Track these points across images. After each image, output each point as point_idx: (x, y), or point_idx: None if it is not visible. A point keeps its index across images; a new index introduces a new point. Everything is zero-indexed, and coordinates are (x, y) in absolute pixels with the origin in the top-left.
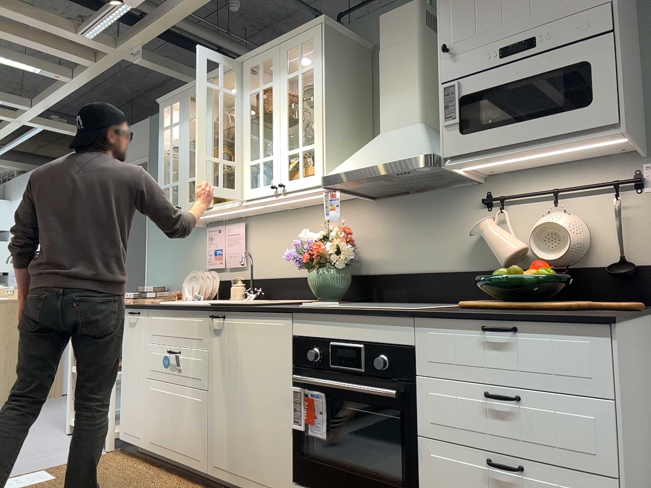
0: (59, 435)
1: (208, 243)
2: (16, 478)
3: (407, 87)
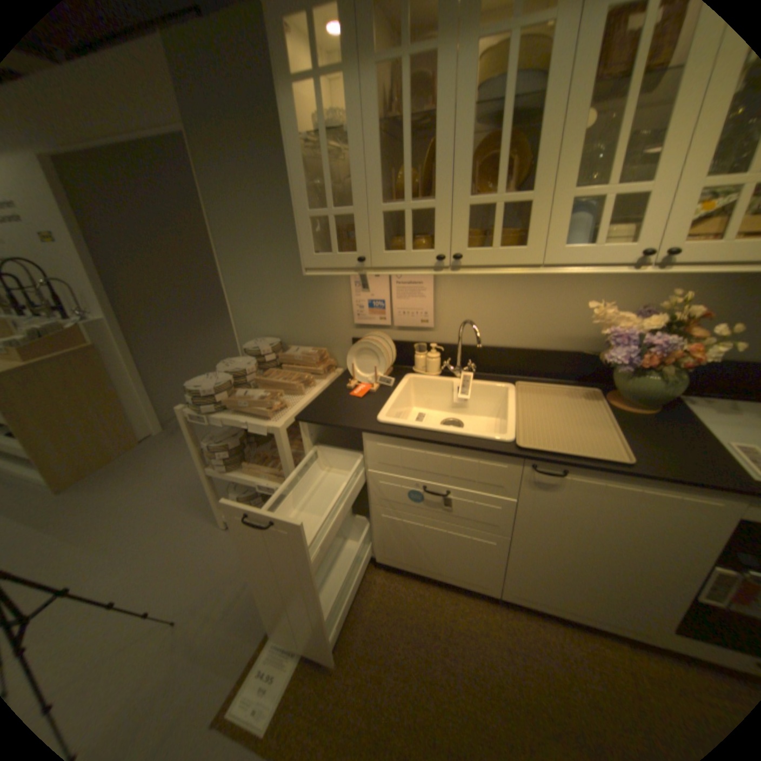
0: (214, 536)
1: (357, 290)
2: (253, 667)
3: None
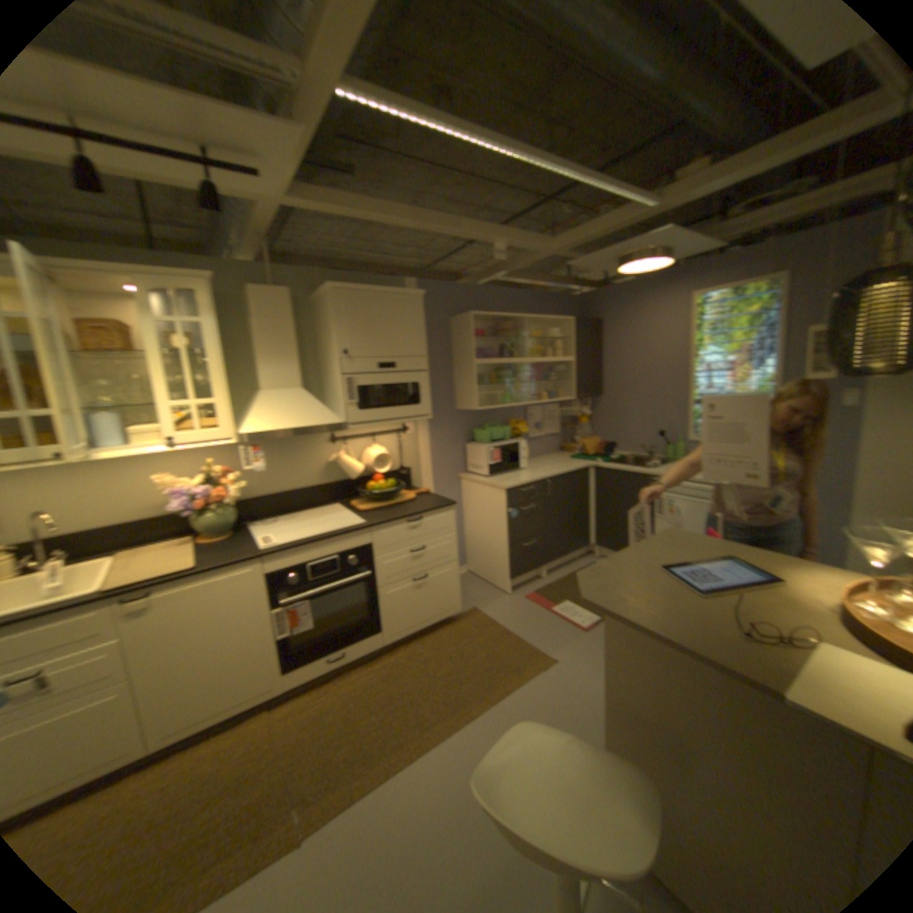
0: None
1: None
2: None
3: (285, 357)
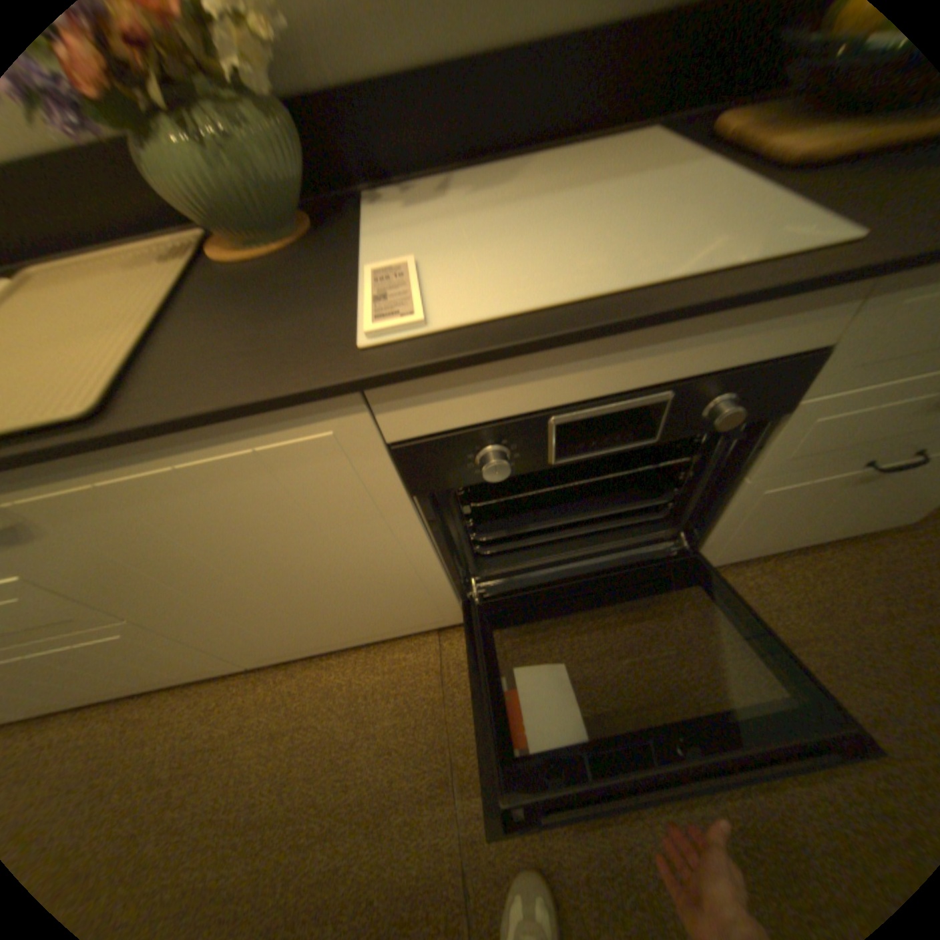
0: None
1: None
2: None
3: None
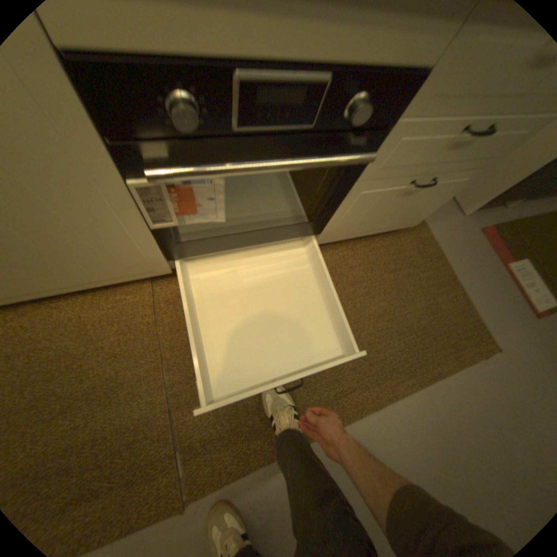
0: None
1: None
2: None
3: None
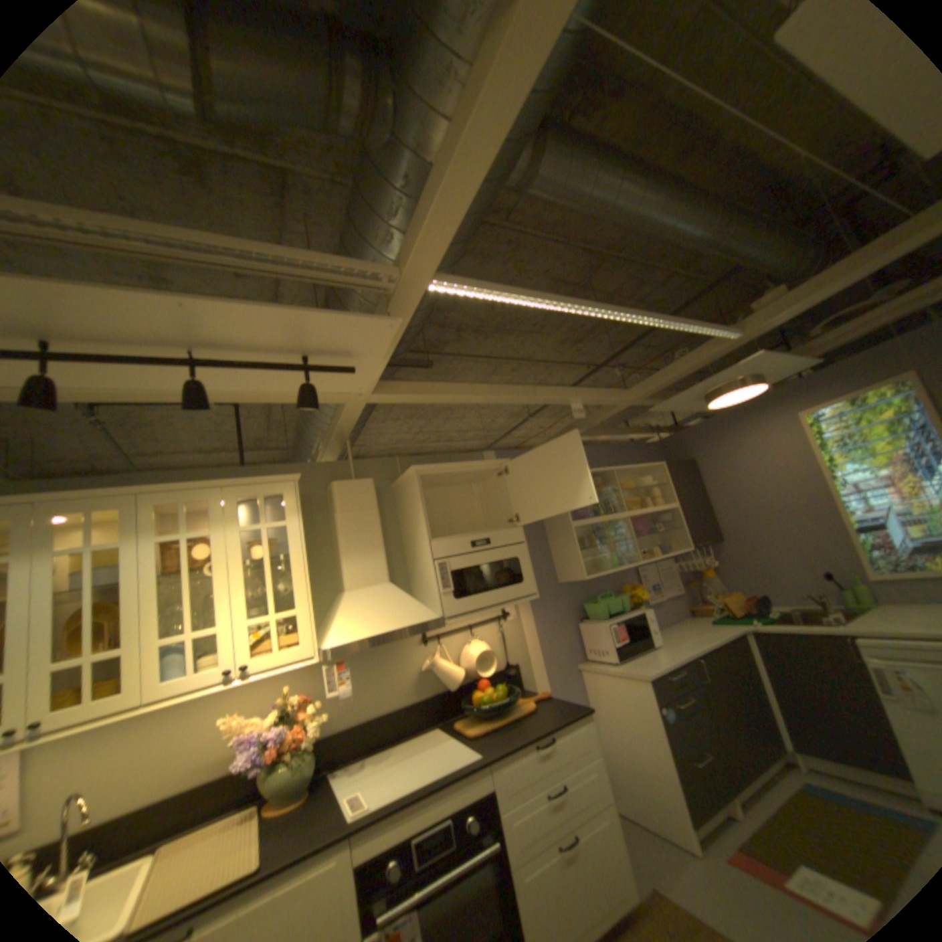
0: None
1: None
2: None
3: (373, 550)
